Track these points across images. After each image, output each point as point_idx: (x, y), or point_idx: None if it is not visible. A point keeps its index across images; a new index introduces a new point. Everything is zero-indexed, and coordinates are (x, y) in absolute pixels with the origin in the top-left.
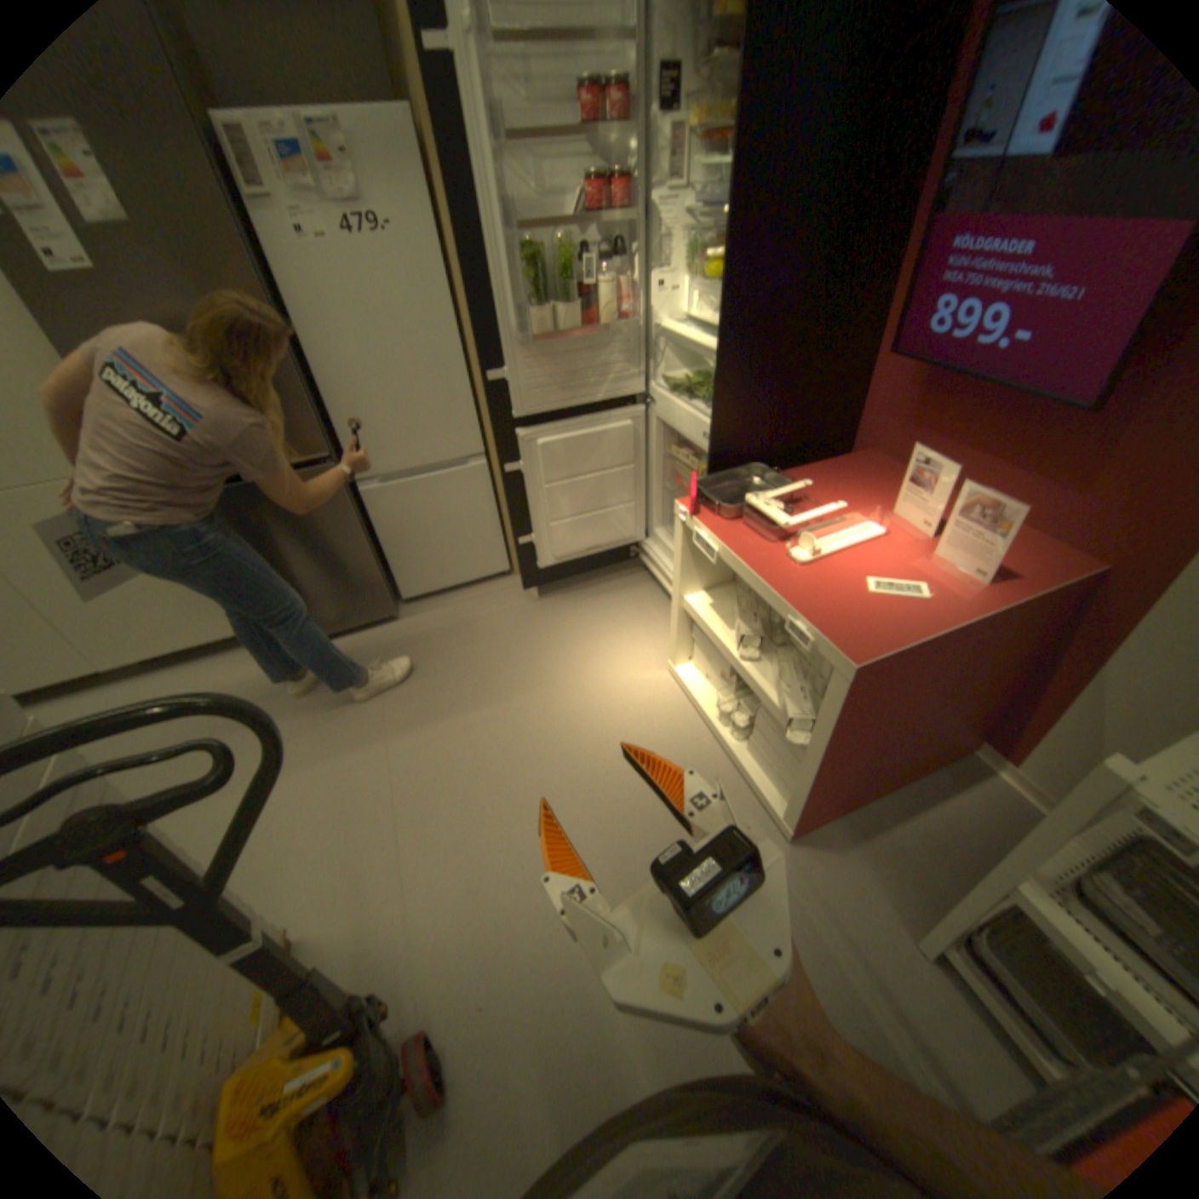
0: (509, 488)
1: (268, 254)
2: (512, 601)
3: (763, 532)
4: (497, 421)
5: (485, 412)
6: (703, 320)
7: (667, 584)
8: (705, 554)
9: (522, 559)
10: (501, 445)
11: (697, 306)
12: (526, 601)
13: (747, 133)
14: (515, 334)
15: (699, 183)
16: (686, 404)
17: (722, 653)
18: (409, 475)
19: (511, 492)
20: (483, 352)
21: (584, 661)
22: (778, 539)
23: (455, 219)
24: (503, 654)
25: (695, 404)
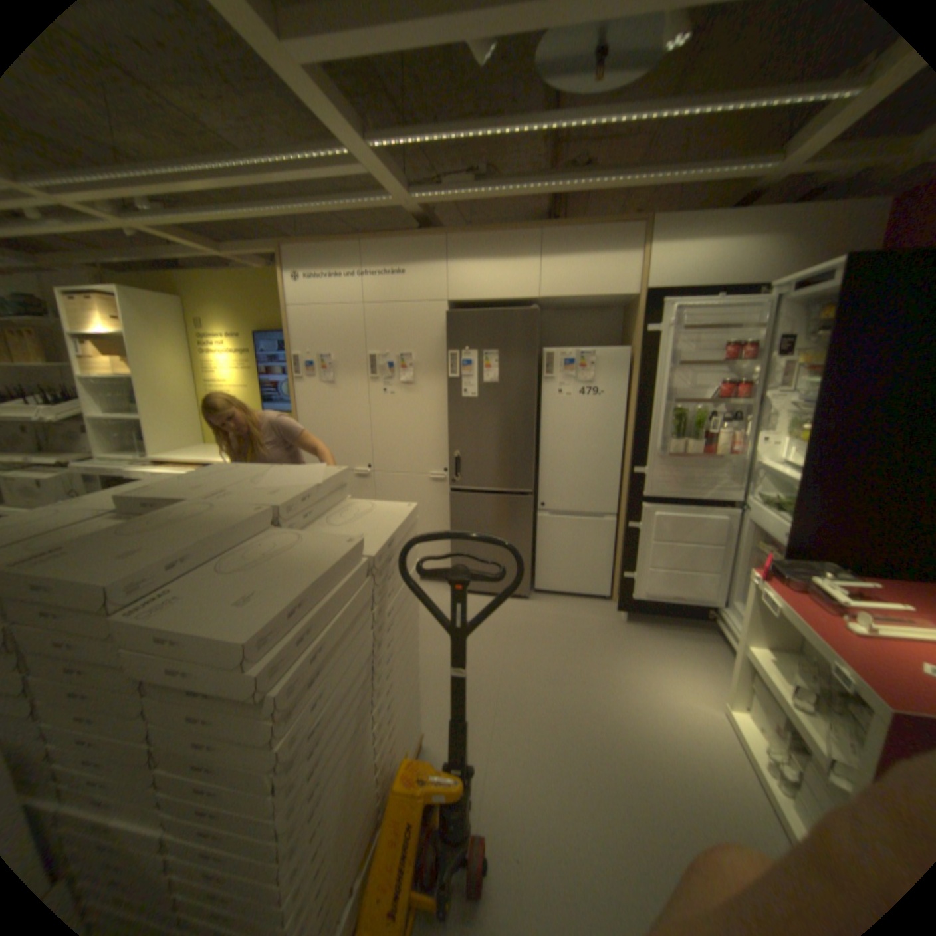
0: (627, 539)
1: (542, 399)
2: (606, 617)
3: (826, 608)
4: (632, 496)
5: (625, 491)
6: (798, 465)
7: (739, 652)
8: (774, 618)
9: (621, 591)
10: (630, 511)
11: (794, 456)
12: (617, 621)
13: (834, 371)
14: (658, 451)
15: (804, 389)
16: (775, 514)
17: (782, 711)
18: (567, 514)
19: (629, 540)
20: (634, 458)
21: (652, 677)
22: (840, 615)
23: (639, 394)
24: (592, 647)
25: (783, 514)
